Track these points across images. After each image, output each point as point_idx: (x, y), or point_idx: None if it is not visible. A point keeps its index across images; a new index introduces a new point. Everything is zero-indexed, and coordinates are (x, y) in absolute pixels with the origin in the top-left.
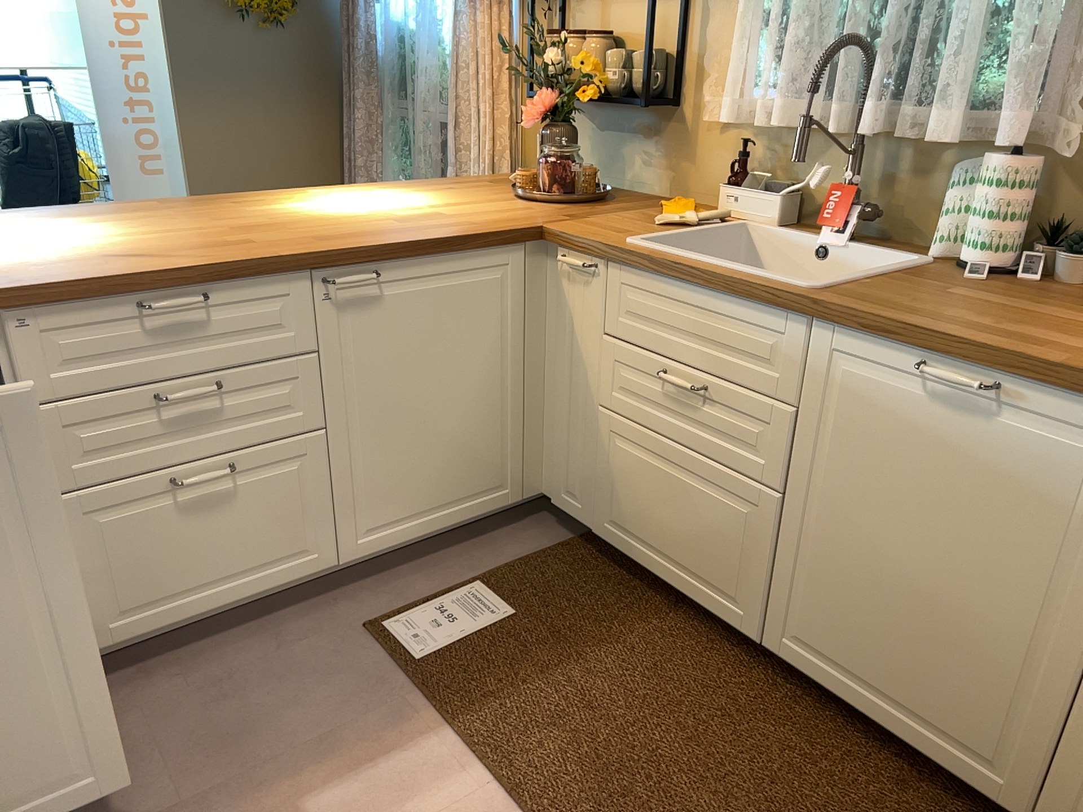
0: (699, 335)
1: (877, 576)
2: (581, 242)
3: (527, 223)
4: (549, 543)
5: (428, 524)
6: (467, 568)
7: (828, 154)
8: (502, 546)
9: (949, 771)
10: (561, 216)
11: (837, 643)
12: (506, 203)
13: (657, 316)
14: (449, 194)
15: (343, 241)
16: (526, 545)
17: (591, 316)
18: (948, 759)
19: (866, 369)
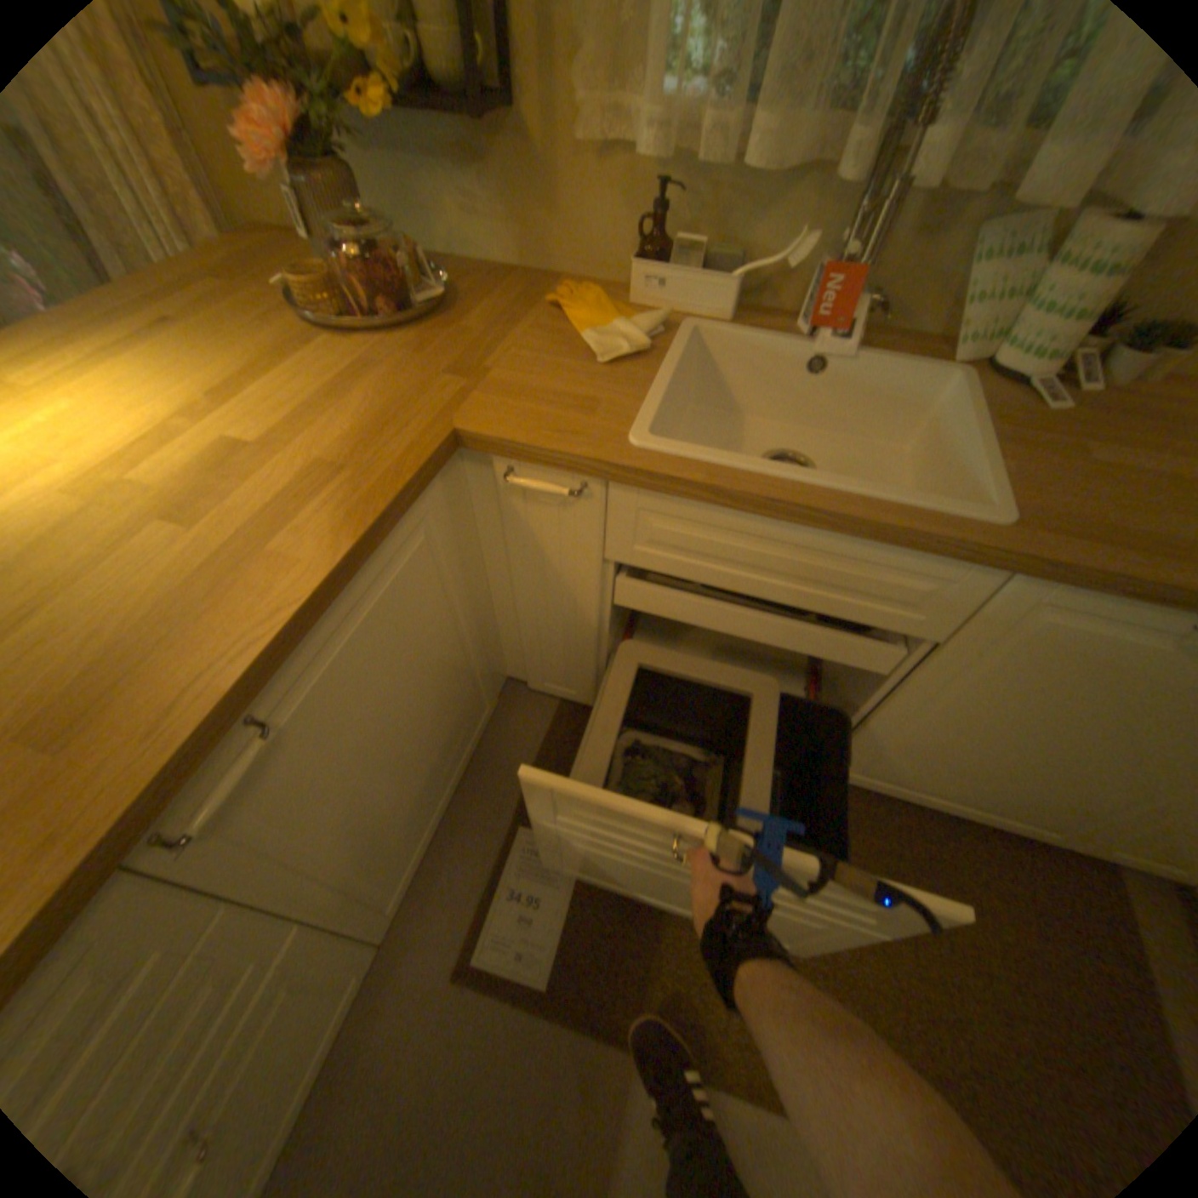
0: (792, 573)
1: (996, 753)
2: (554, 456)
3: (424, 426)
4: (544, 725)
5: (439, 814)
6: (494, 812)
7: (794, 196)
8: (504, 756)
9: (1006, 831)
10: (448, 377)
11: (917, 780)
12: (316, 353)
13: (714, 549)
14: (178, 343)
15: (120, 718)
16: (525, 740)
17: (577, 542)
18: (1011, 828)
19: (1094, 623)
